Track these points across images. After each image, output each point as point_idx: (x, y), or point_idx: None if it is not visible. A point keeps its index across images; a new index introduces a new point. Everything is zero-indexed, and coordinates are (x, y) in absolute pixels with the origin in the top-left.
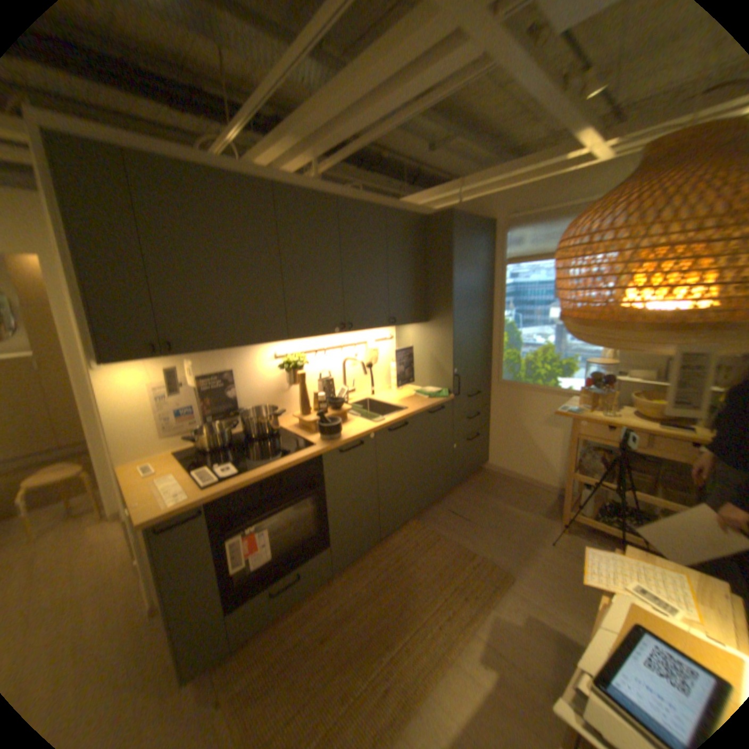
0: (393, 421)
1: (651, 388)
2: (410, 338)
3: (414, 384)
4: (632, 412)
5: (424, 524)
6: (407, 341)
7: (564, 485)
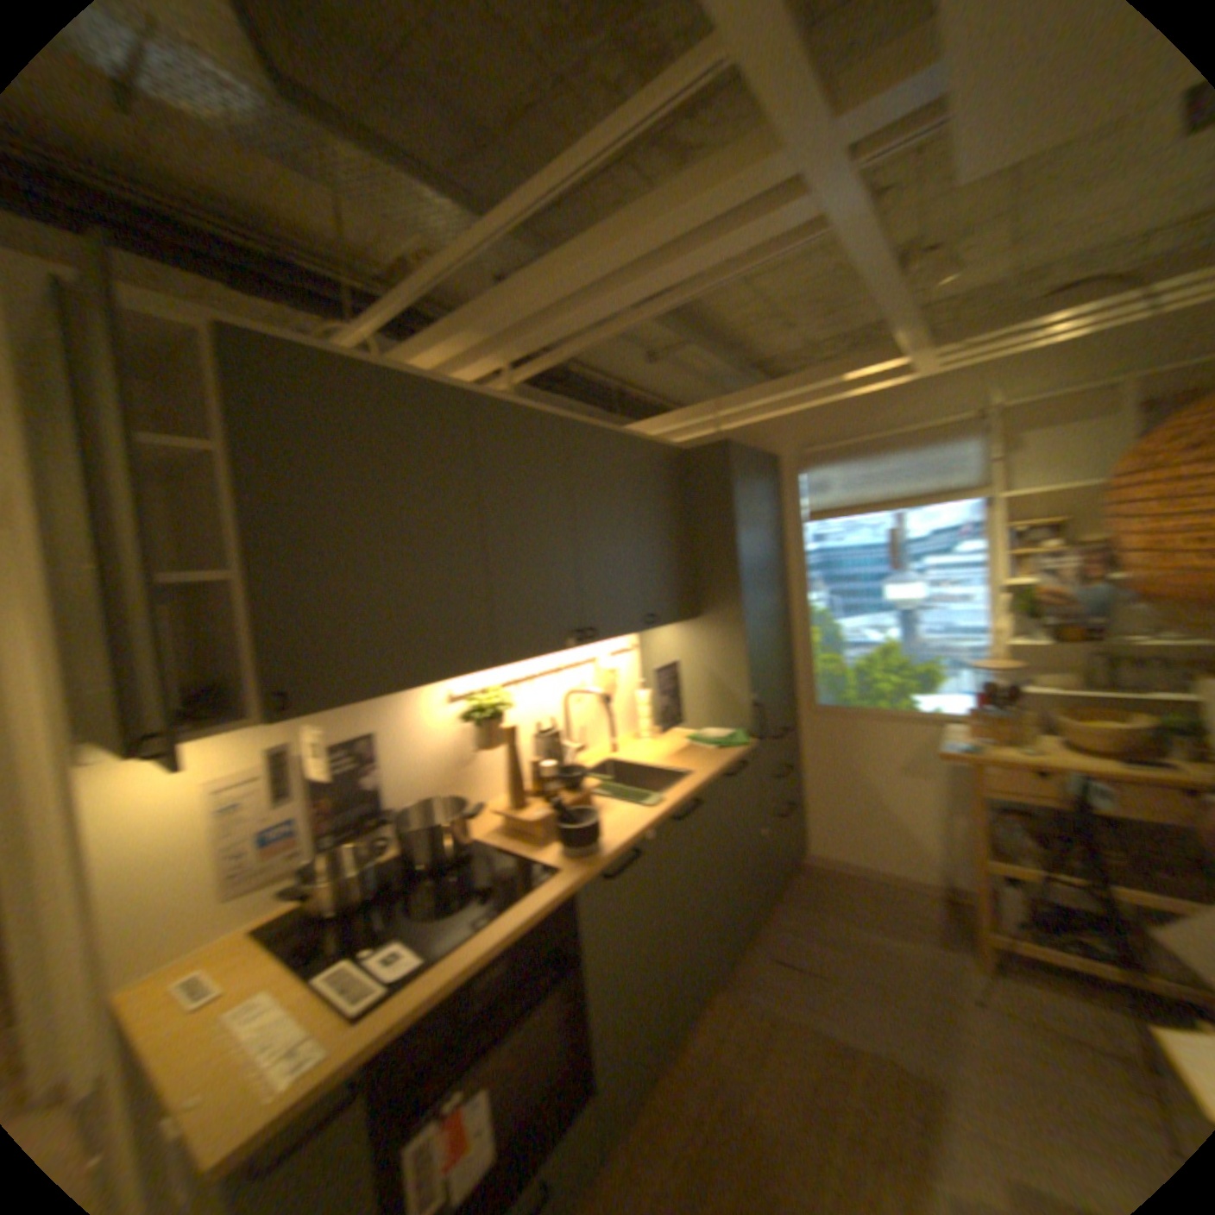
0: (680, 799)
1: (1069, 701)
2: (668, 646)
3: (681, 724)
4: (1059, 745)
5: (740, 997)
6: (664, 651)
7: (952, 880)
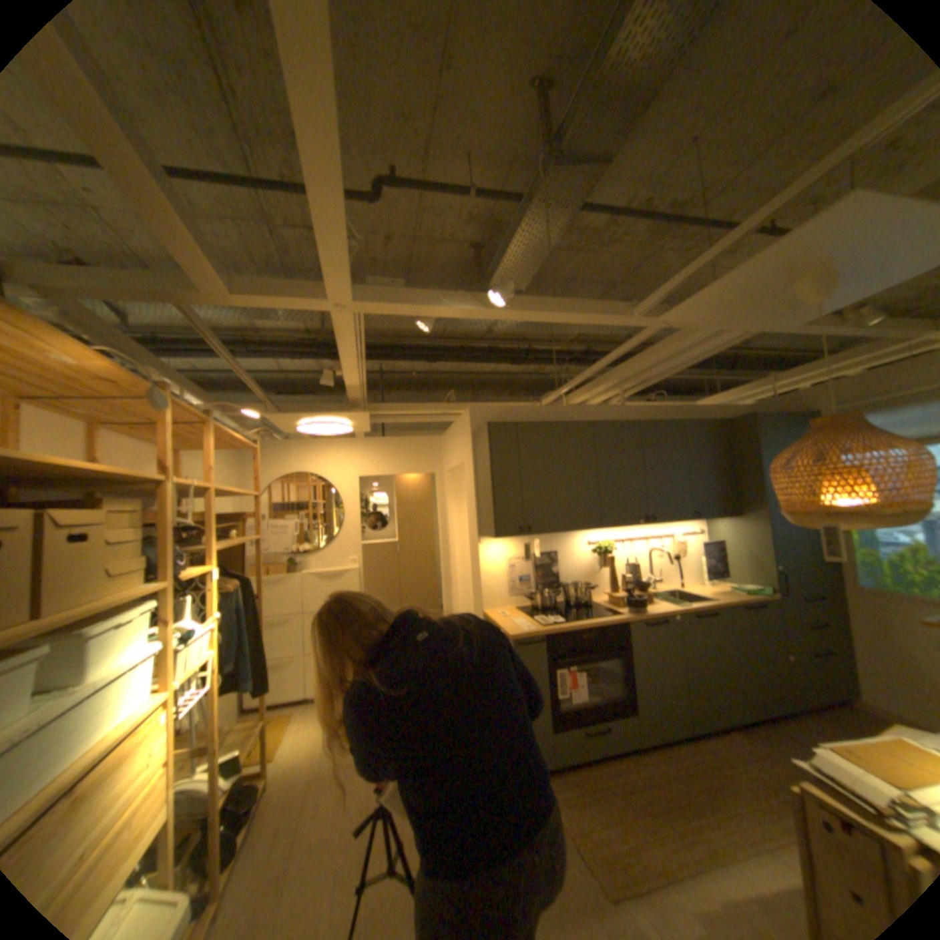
0: (701, 609)
1: None
2: (724, 533)
3: (733, 582)
4: None
5: (753, 742)
6: (721, 536)
7: None
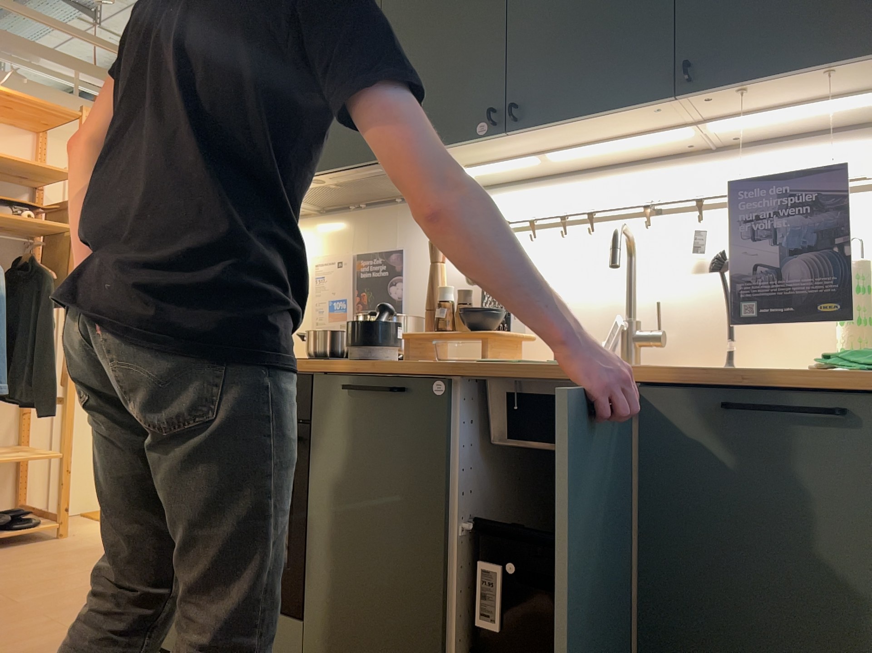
0: (529, 374)
1: None
2: None
3: None
4: None
5: None
6: None
7: None
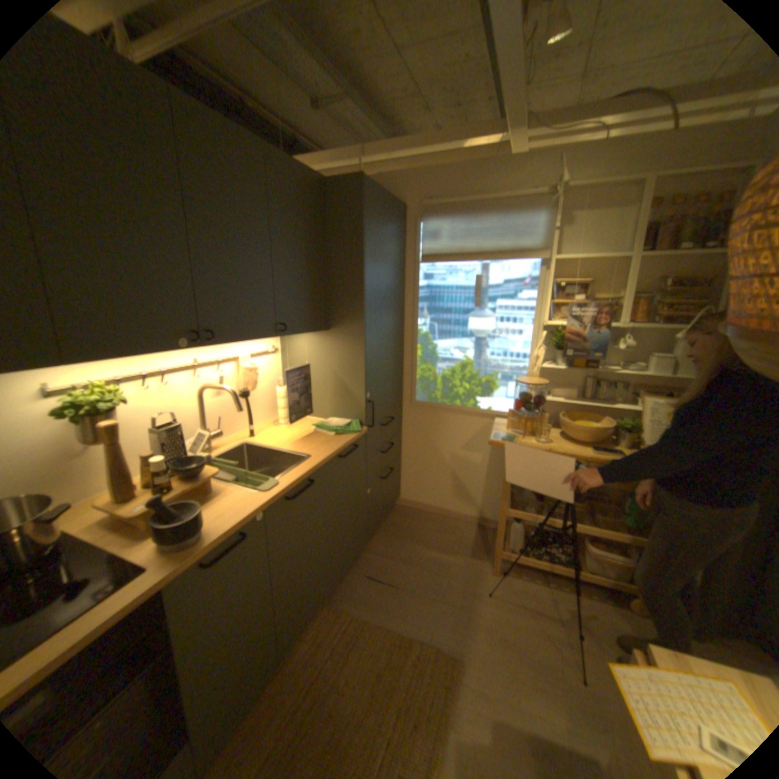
0: (292, 482)
1: (567, 406)
2: (304, 351)
3: (311, 414)
4: (558, 435)
5: (337, 608)
6: (300, 356)
7: (482, 513)
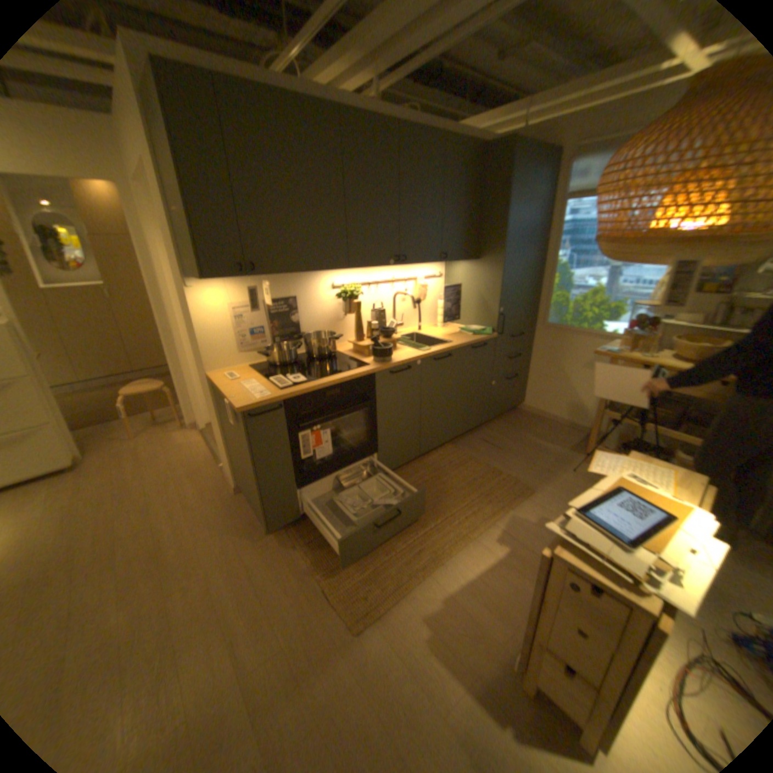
0: (437, 351)
1: (695, 332)
2: (459, 276)
3: (459, 323)
4: (671, 355)
5: (458, 448)
6: (456, 280)
7: (593, 425)
